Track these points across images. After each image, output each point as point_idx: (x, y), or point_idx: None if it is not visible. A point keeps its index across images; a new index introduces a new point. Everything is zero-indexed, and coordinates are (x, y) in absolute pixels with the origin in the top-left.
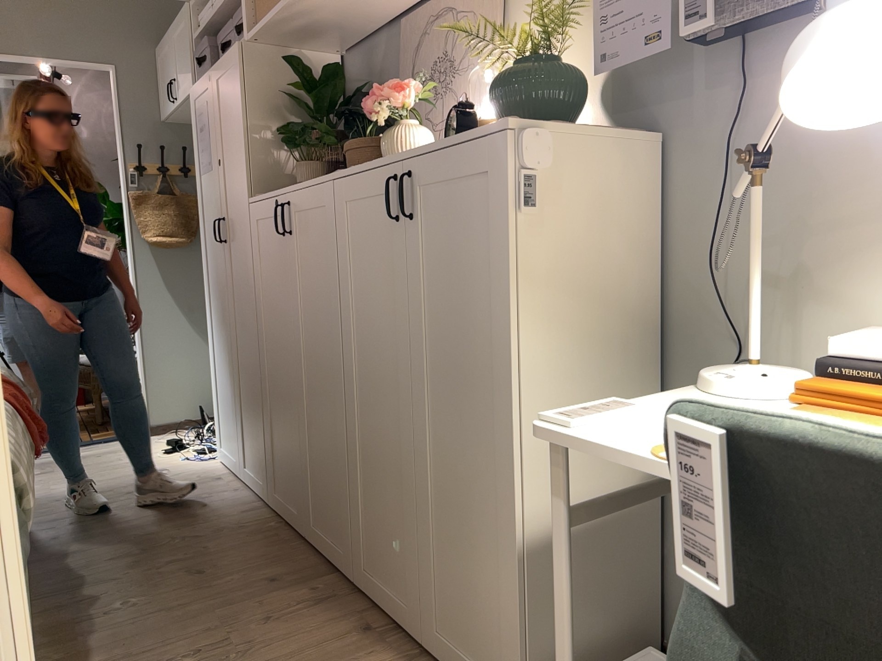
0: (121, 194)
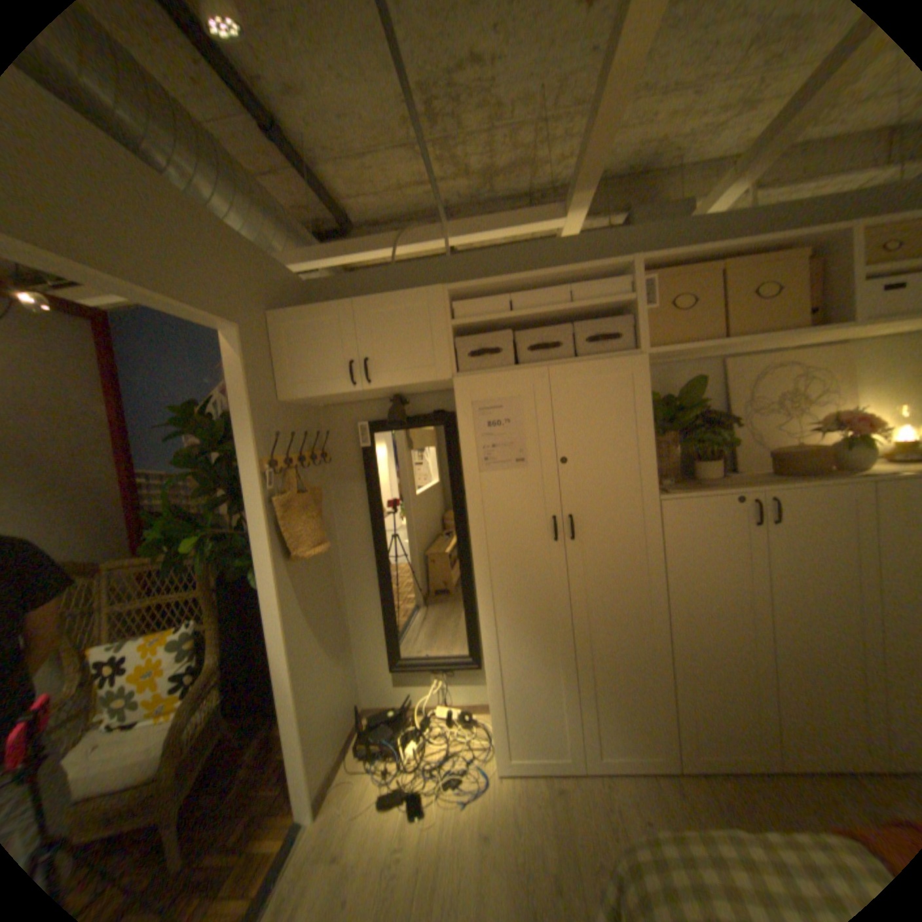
0: (247, 502)
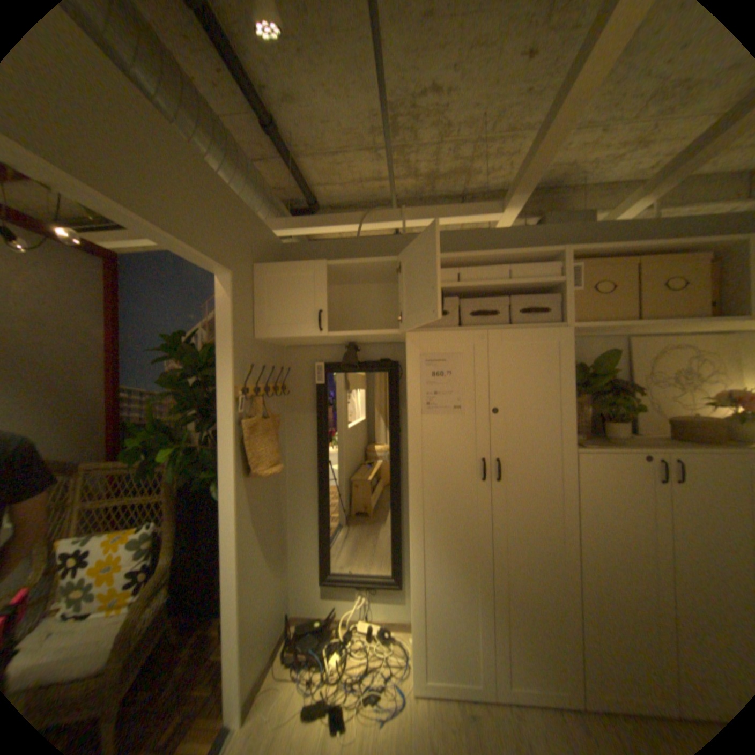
0: (220, 423)
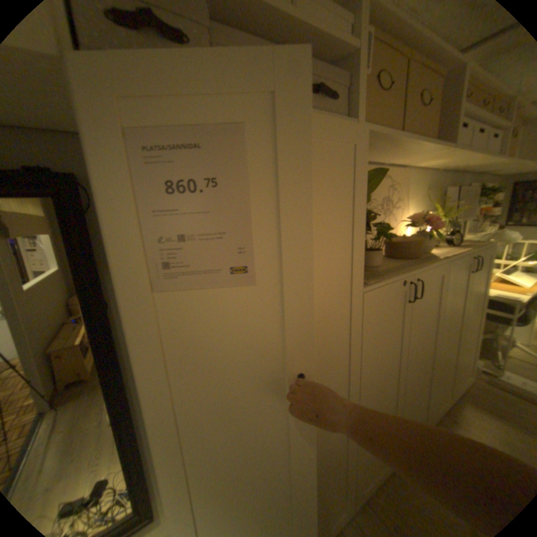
0: None
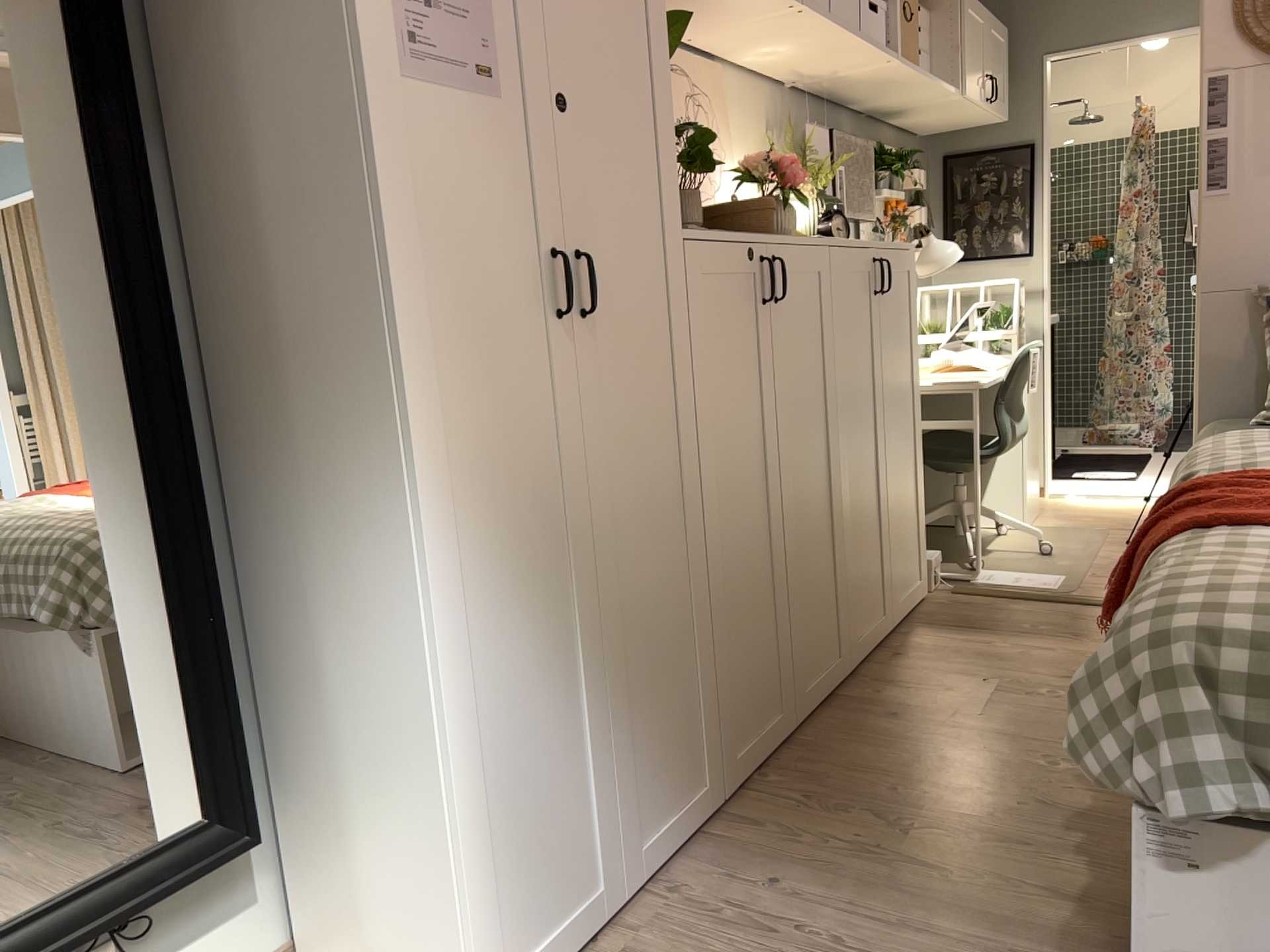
0: None
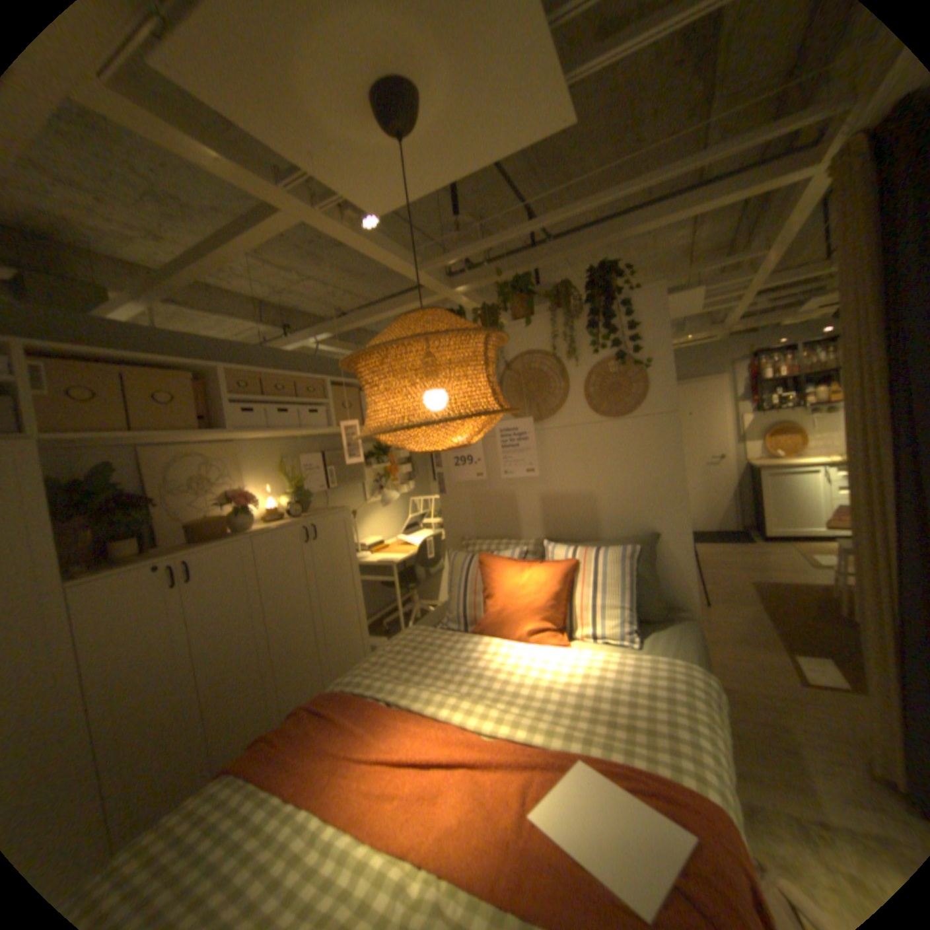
0: None
